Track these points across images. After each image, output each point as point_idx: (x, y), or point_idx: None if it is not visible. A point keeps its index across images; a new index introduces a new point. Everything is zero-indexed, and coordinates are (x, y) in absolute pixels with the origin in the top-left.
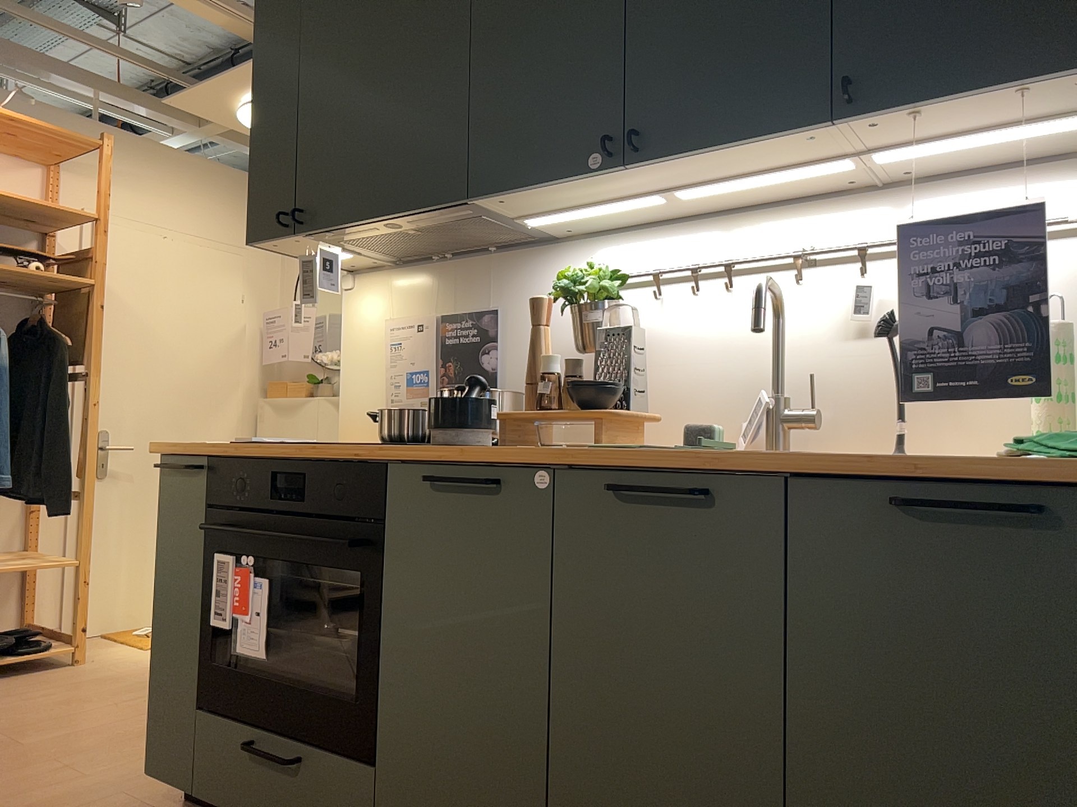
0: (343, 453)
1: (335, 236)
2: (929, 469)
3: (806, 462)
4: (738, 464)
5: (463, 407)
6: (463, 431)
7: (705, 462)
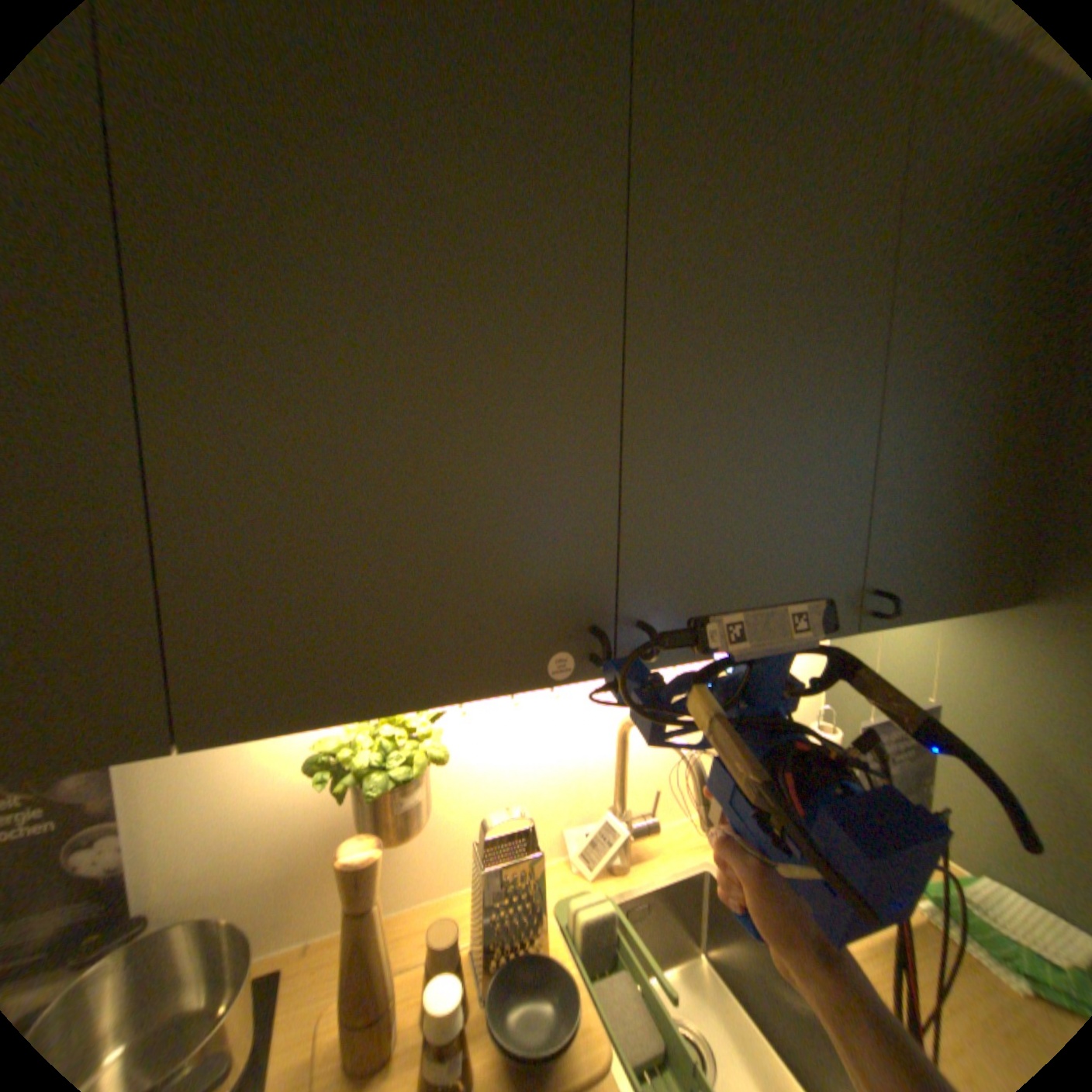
0: None
1: None
2: None
3: None
4: None
5: None
6: None
7: None
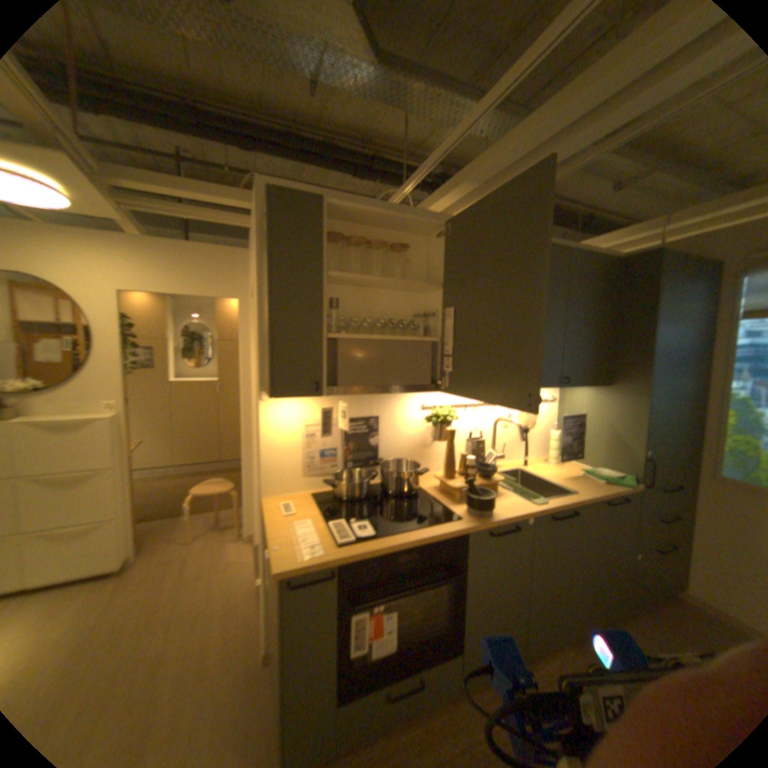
0: (441, 535)
1: (340, 395)
2: (614, 496)
3: (597, 500)
4: (583, 504)
5: (491, 499)
6: (490, 508)
7: (576, 505)
